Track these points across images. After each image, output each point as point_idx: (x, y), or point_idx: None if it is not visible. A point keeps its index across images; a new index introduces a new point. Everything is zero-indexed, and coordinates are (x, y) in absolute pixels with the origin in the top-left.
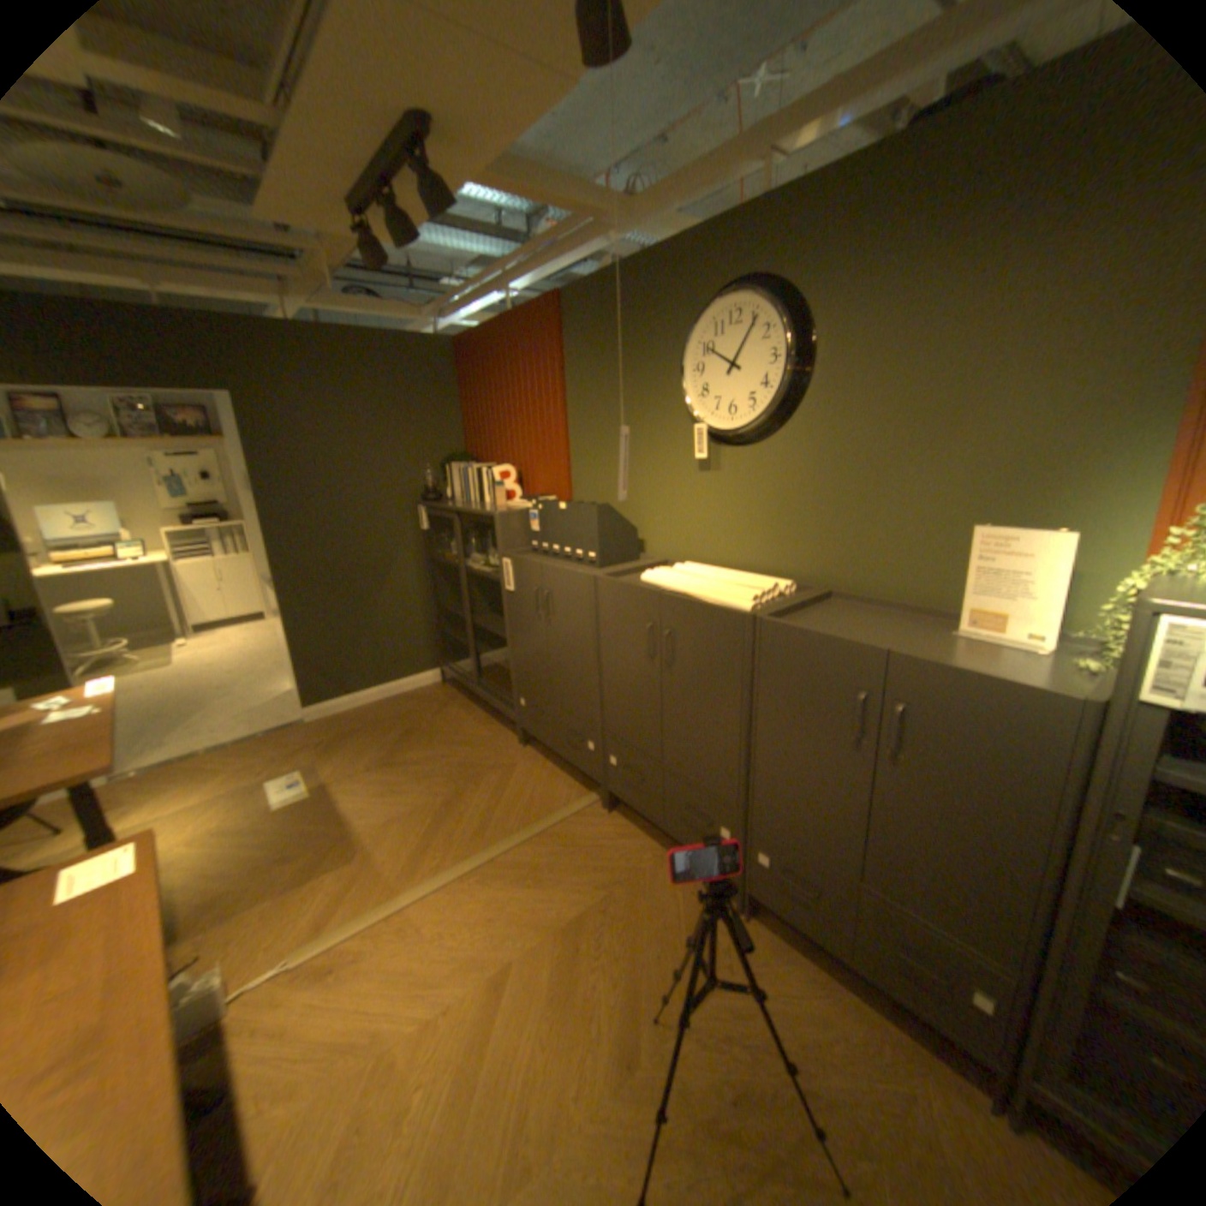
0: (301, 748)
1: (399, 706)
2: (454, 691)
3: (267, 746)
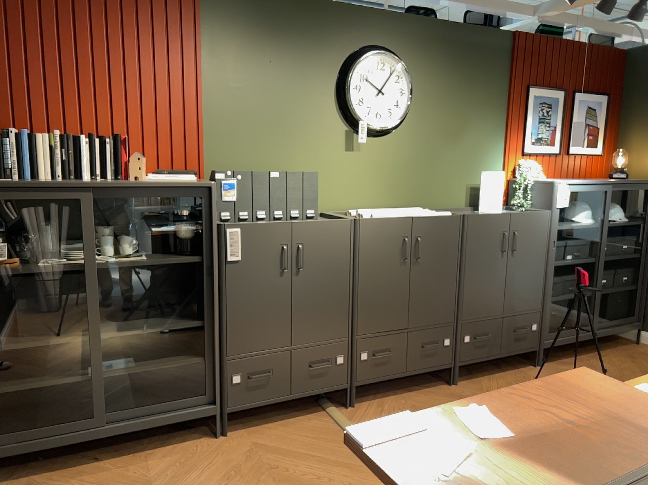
0: None
1: None
2: None
3: None
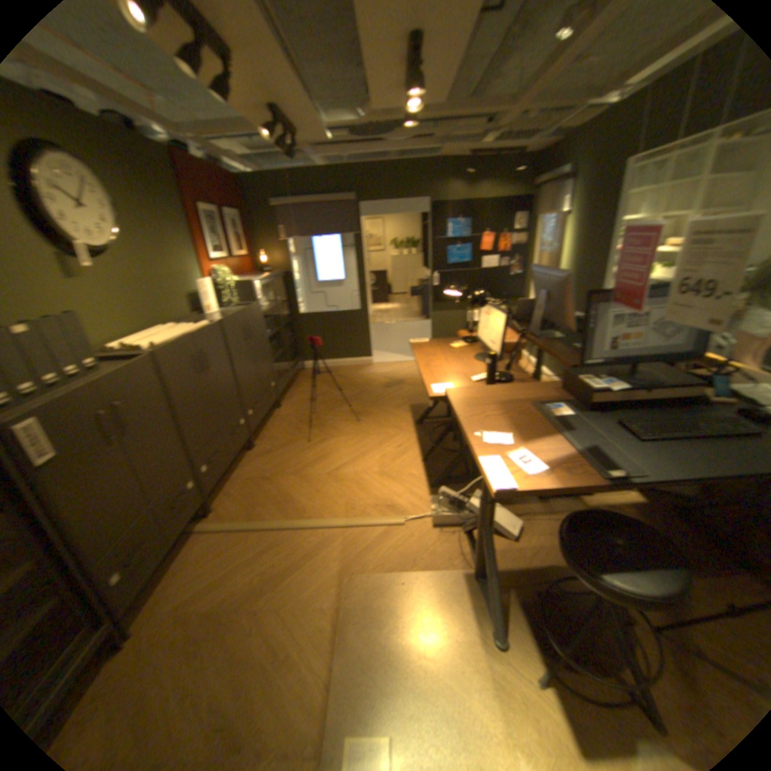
0: None
1: None
2: None
3: None
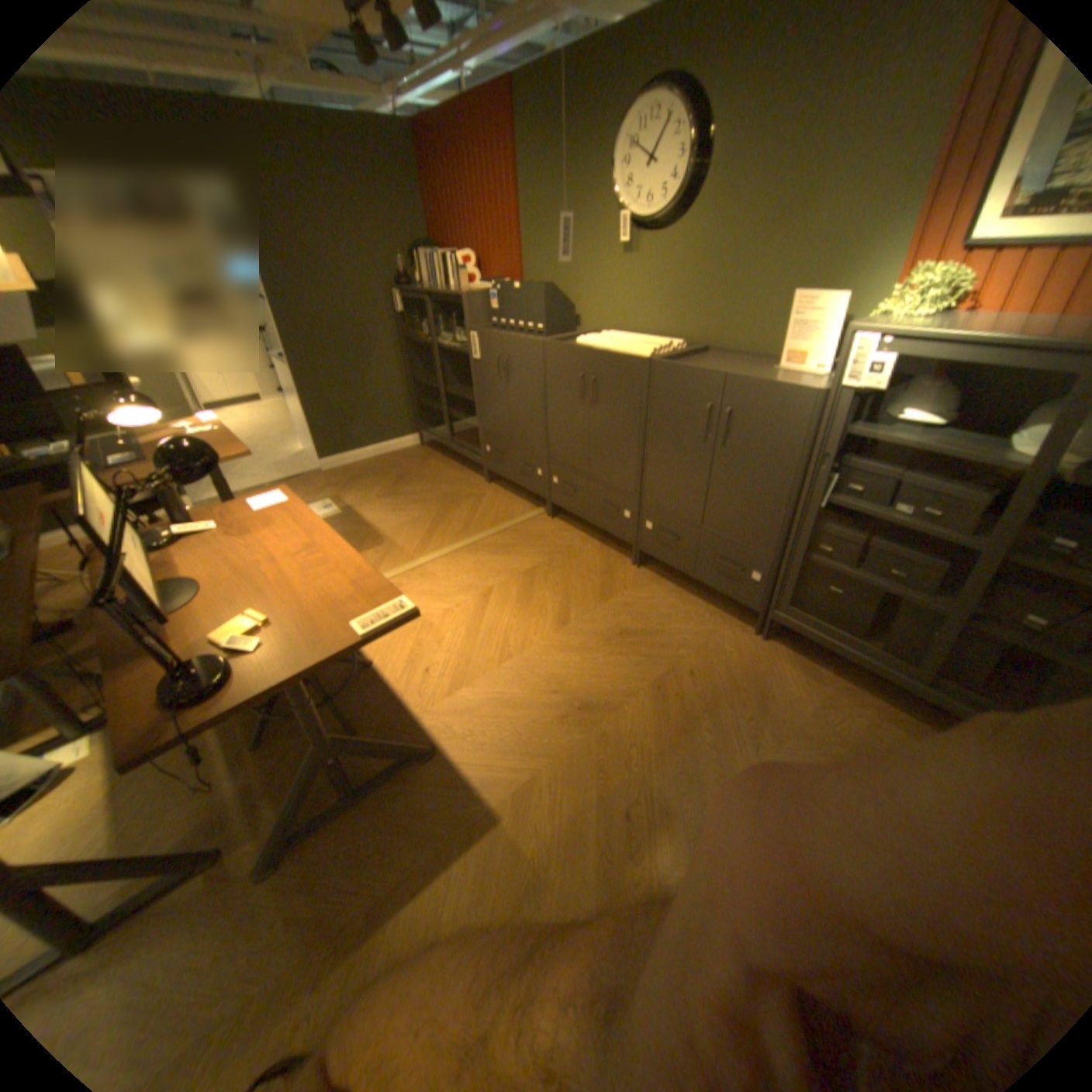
0: (330, 485)
1: (396, 459)
2: (436, 449)
3: (305, 484)
